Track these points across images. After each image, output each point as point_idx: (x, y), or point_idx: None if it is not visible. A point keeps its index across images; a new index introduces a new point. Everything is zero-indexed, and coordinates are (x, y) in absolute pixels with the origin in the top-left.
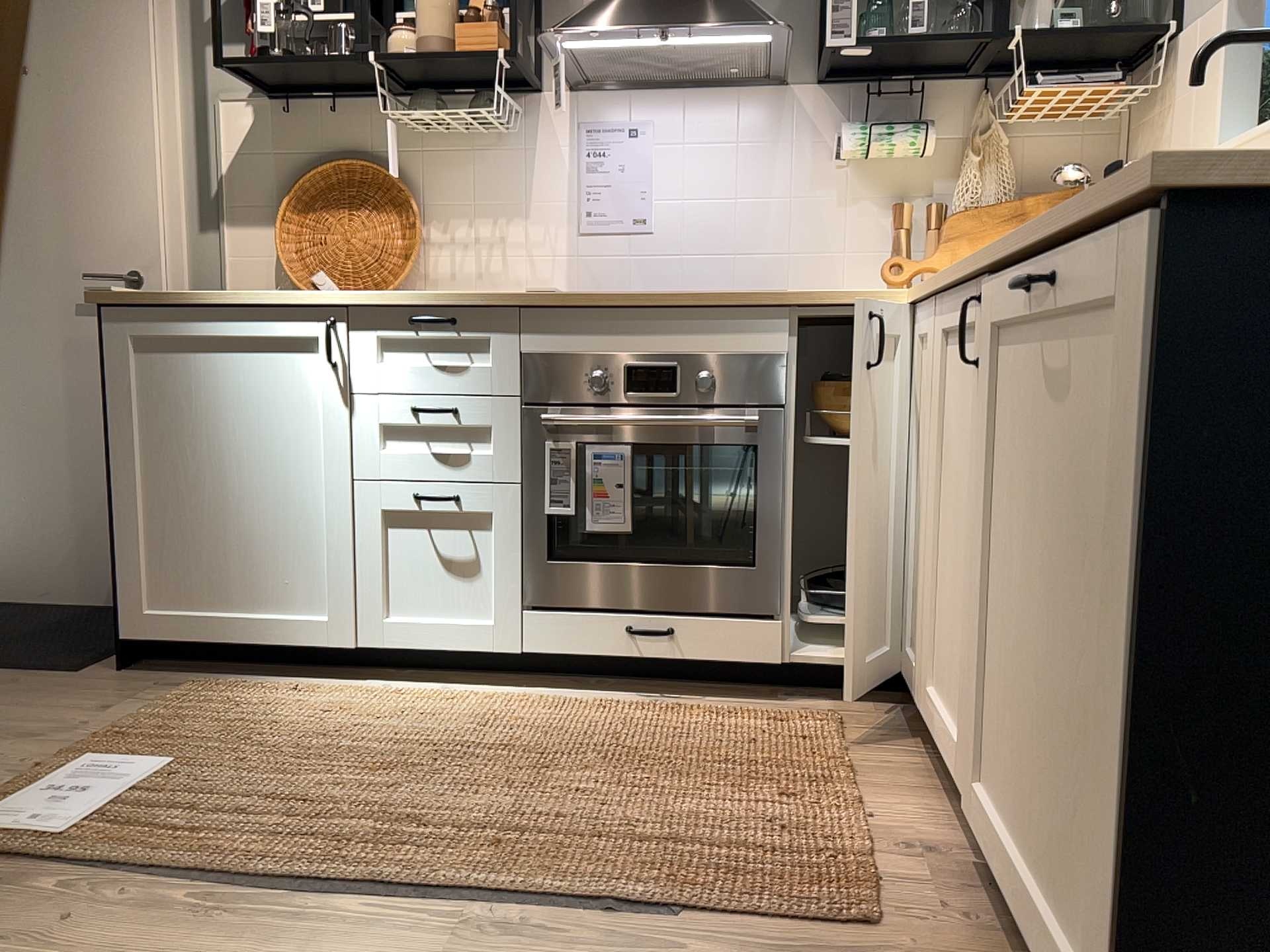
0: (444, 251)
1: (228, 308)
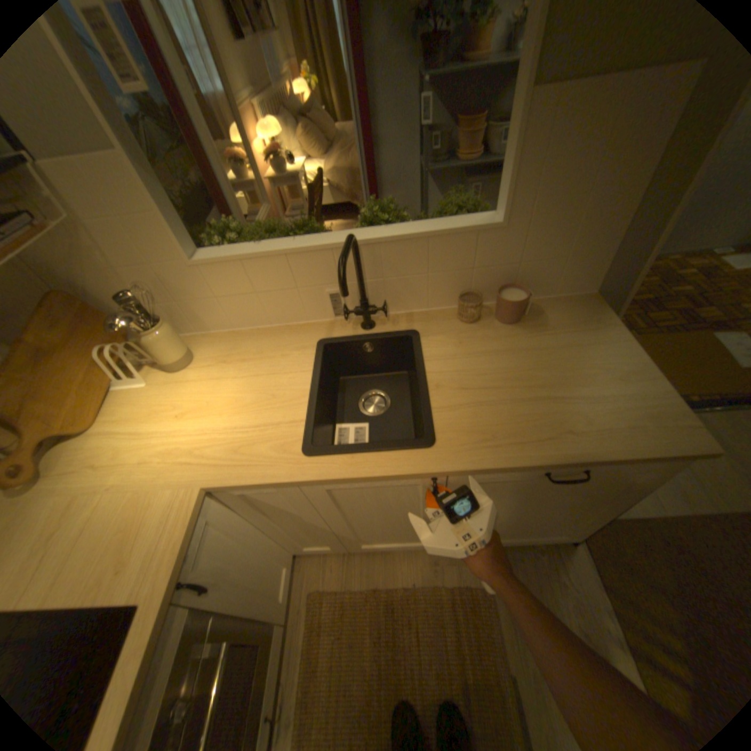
0: None
1: None
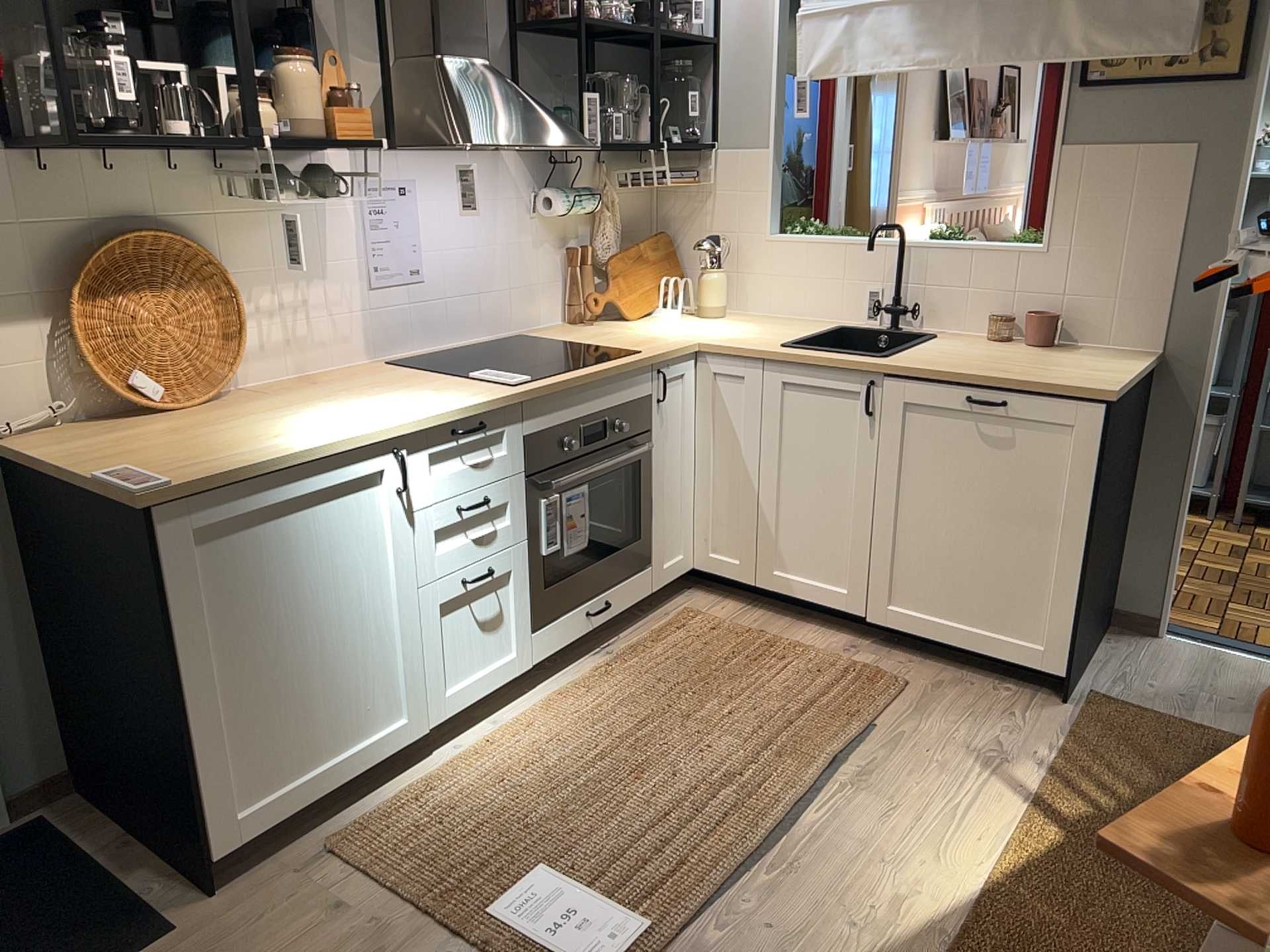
0: (252, 323)
1: (301, 466)
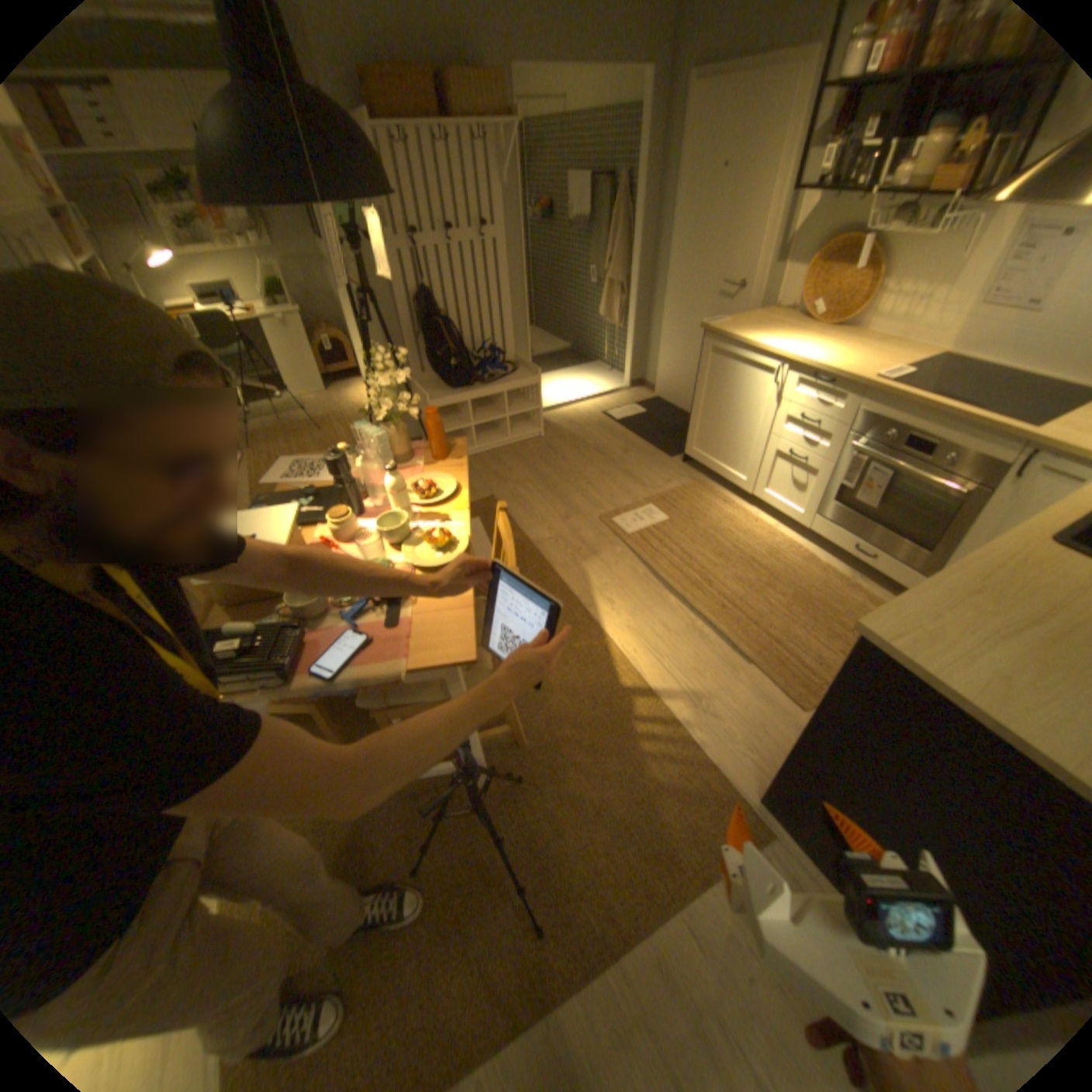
0: (891, 297)
1: (744, 345)
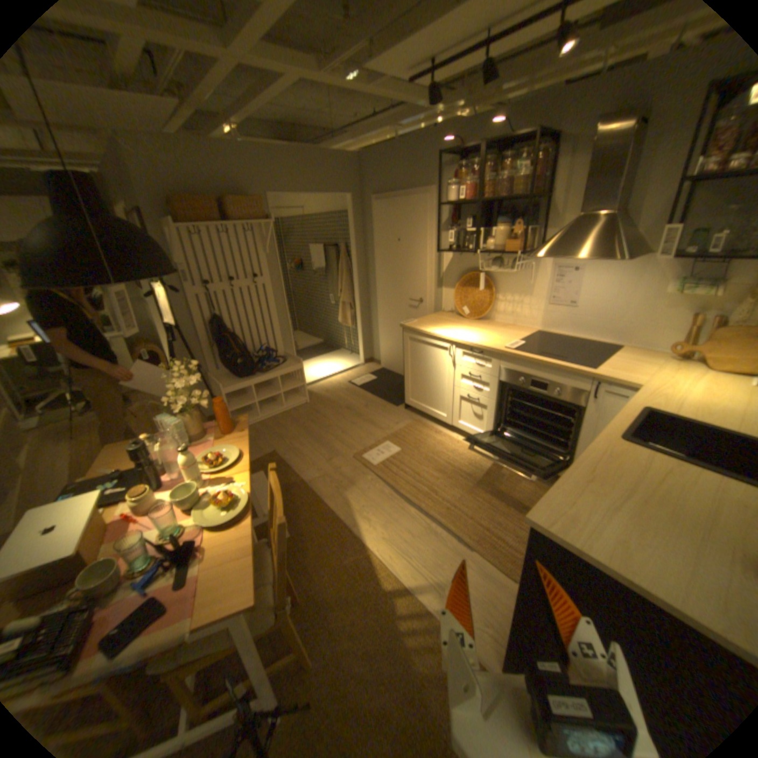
0: (502, 303)
1: (427, 335)
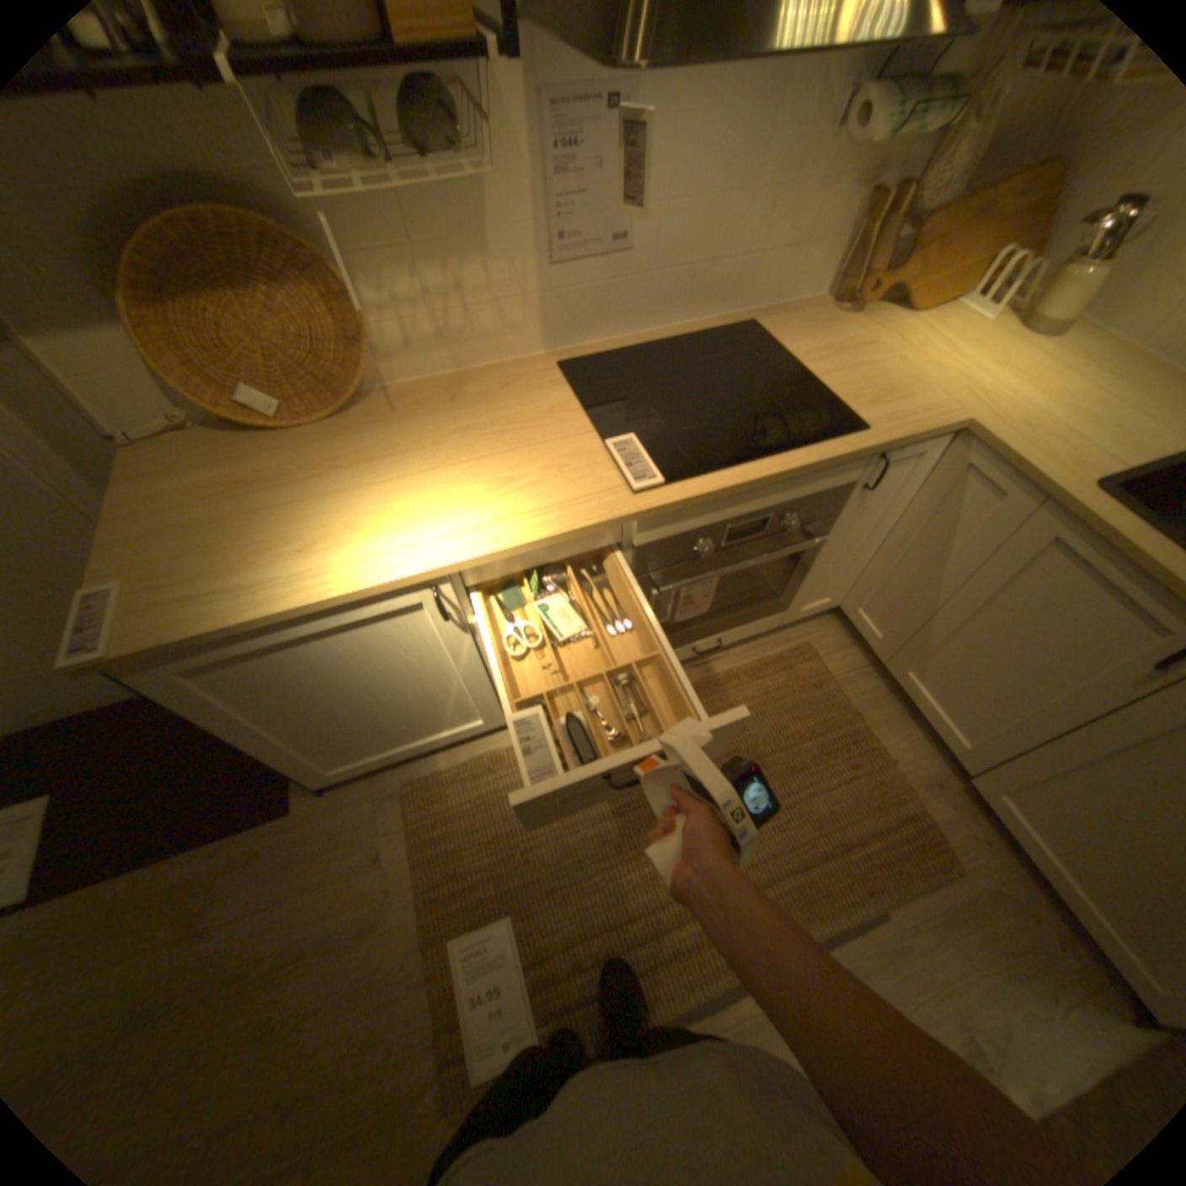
0: (389, 312)
1: (295, 614)
